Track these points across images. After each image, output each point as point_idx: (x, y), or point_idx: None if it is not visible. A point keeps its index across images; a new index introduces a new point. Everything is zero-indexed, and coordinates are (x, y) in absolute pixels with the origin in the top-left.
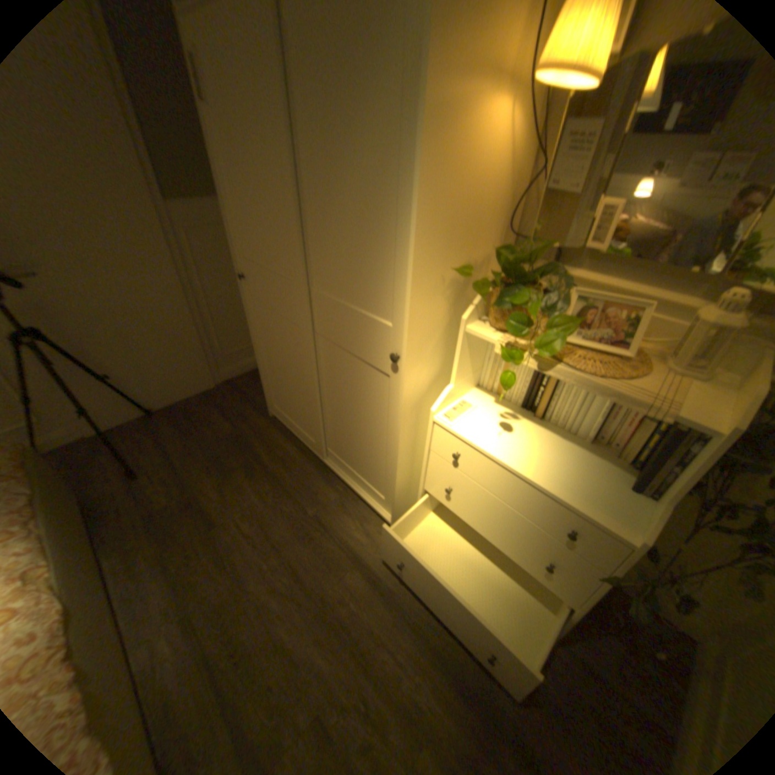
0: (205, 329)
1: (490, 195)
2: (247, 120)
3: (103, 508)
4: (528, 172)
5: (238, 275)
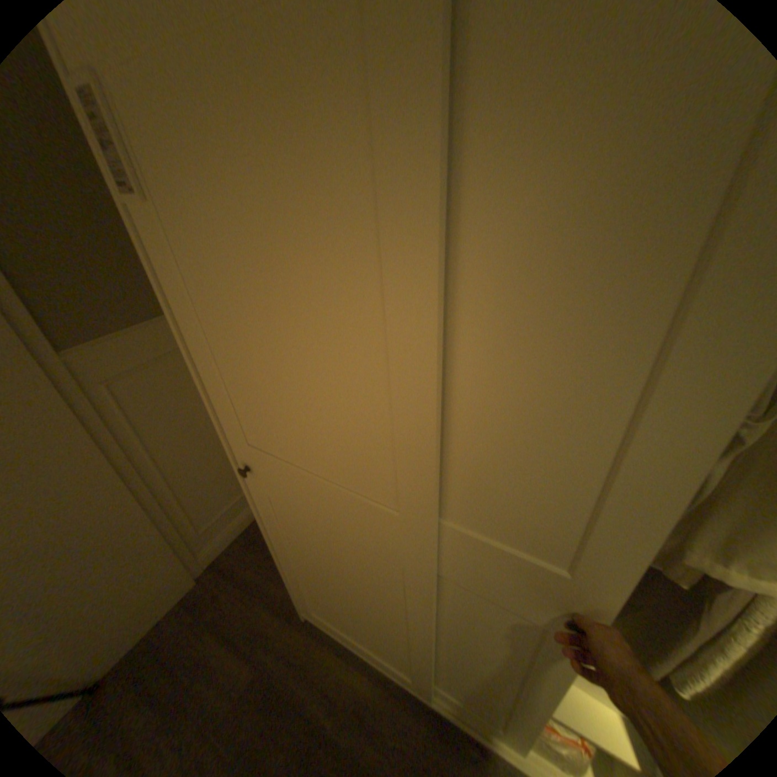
0: (168, 514)
1: None
2: (279, 233)
3: None
4: None
5: (242, 473)
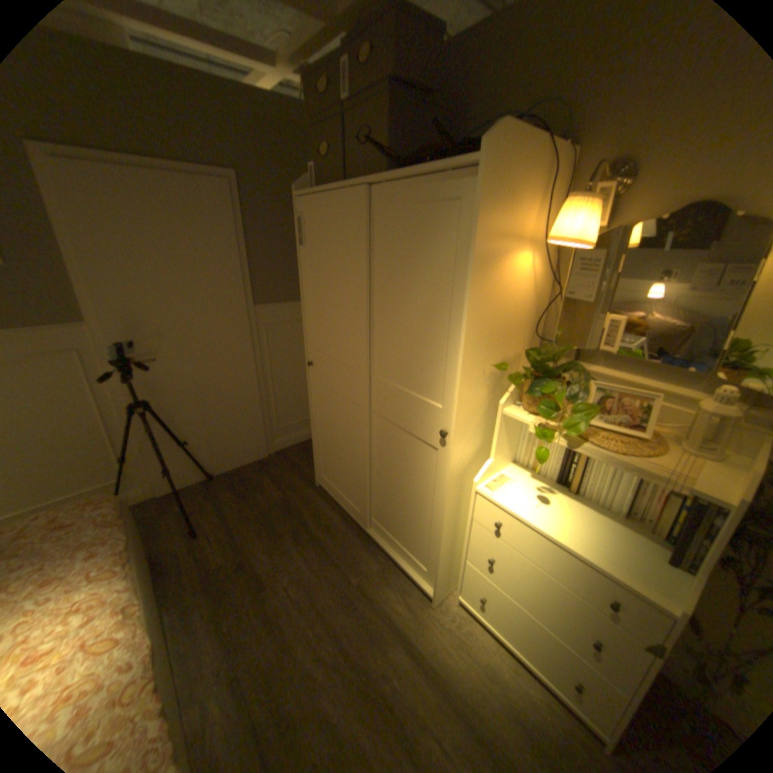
0: (268, 406)
1: (518, 313)
2: (337, 260)
3: (169, 564)
4: (547, 295)
5: (309, 364)
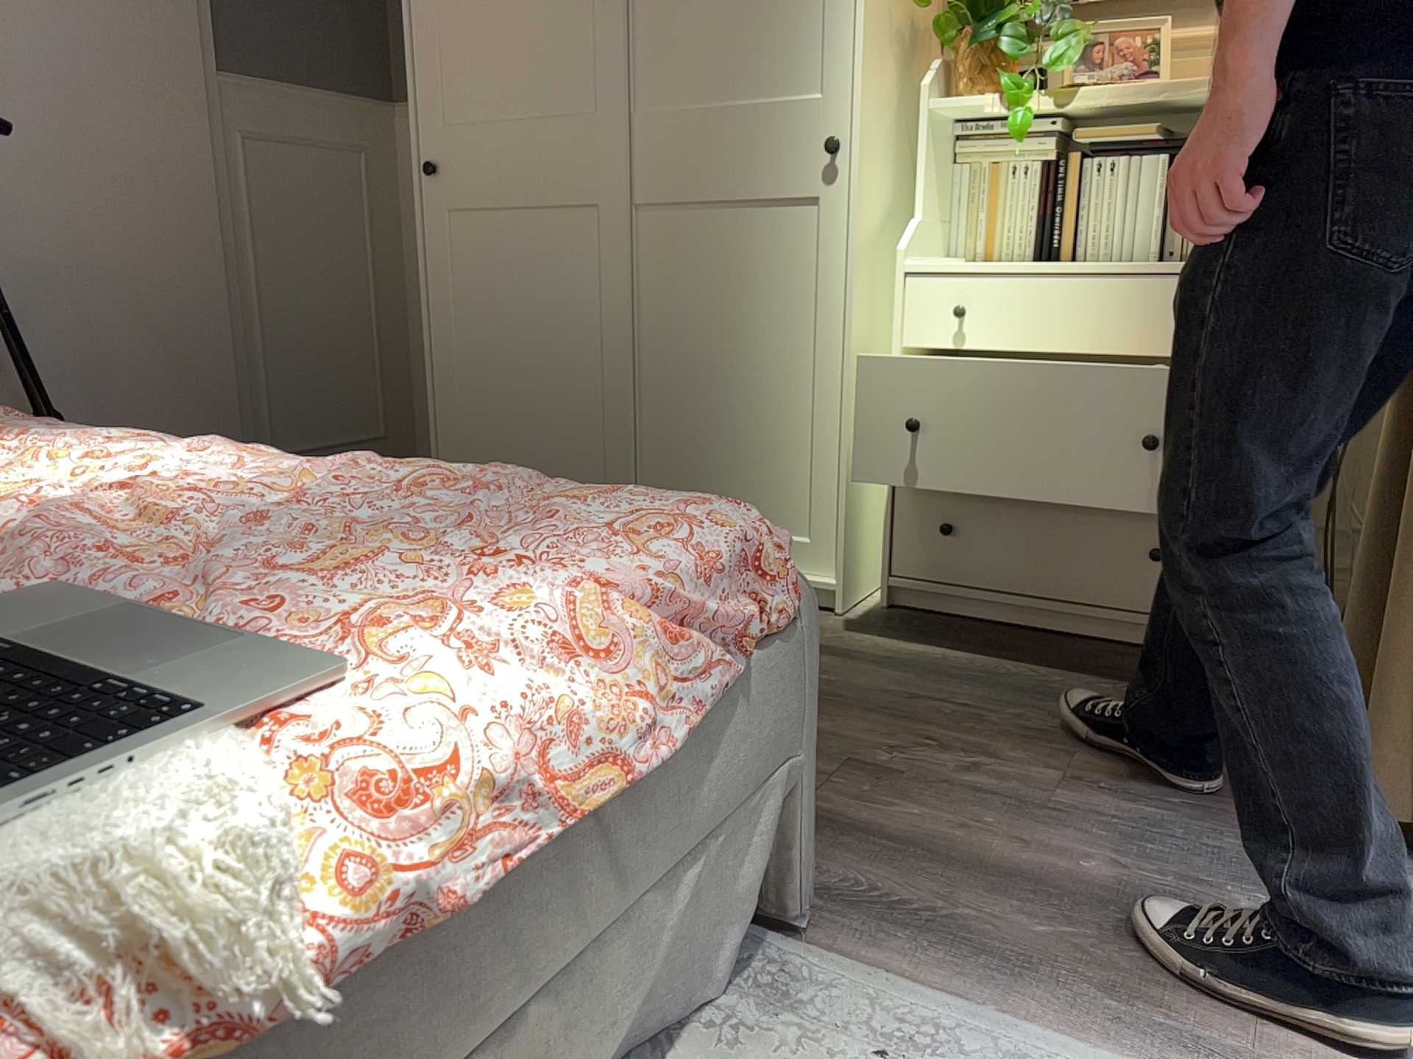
0: (254, 376)
1: None
2: None
3: None
4: None
5: (430, 167)
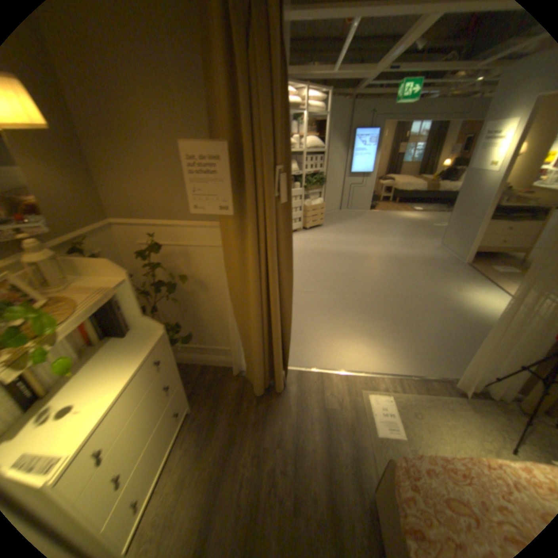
0: None
1: None
2: None
3: None
4: None
5: None
